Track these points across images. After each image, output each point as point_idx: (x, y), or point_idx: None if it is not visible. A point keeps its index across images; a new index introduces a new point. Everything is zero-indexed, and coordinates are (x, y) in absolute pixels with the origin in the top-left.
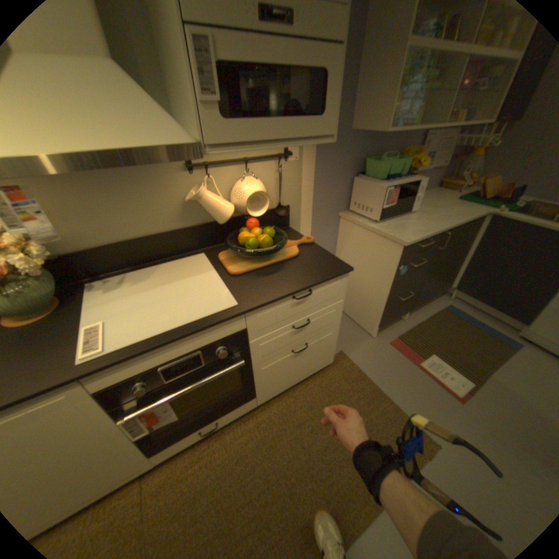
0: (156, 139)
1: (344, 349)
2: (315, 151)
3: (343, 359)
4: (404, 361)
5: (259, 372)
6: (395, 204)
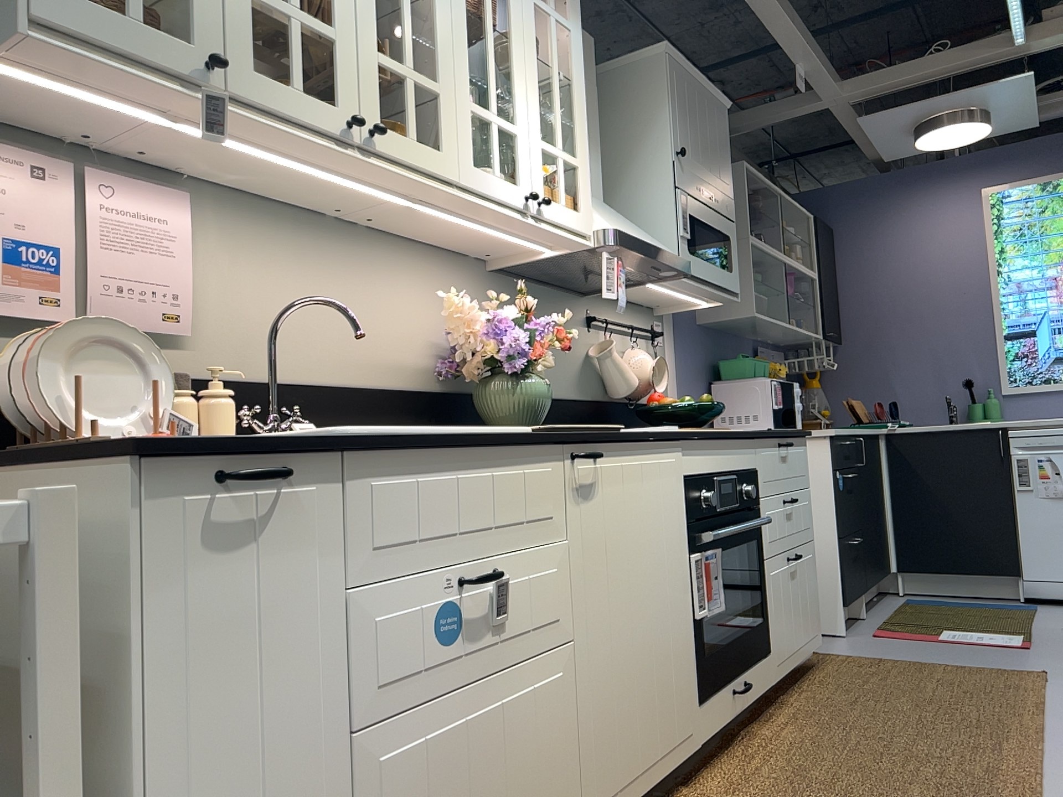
0: (671, 252)
1: (816, 650)
2: (677, 340)
3: (829, 654)
4: (914, 640)
5: (771, 580)
6: (784, 407)
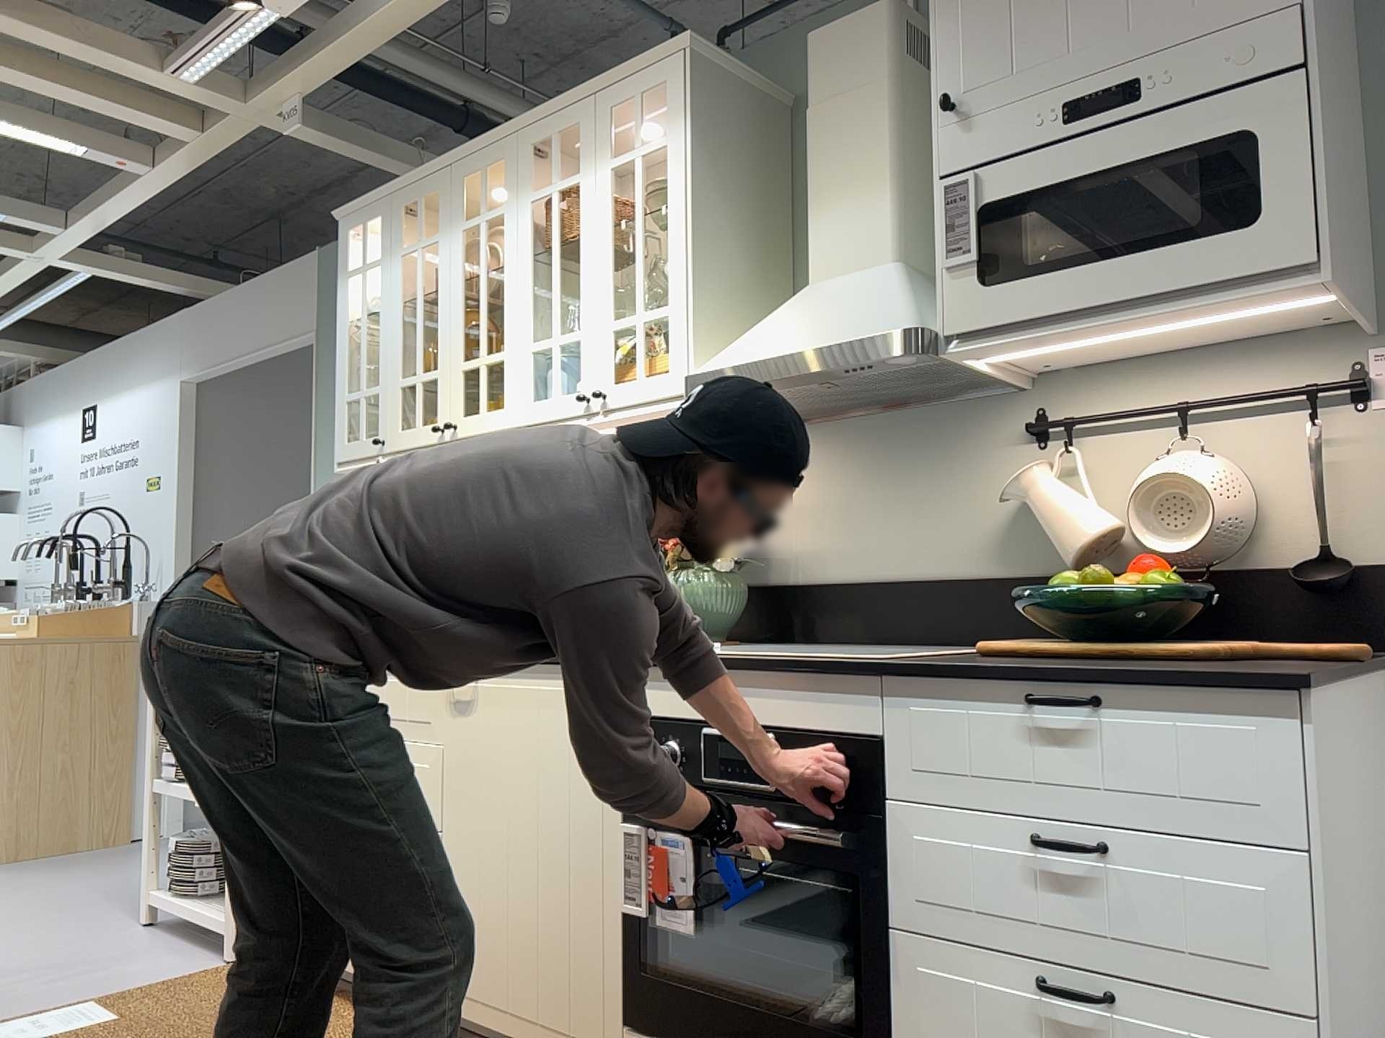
0: (862, 332)
1: None
2: None
3: None
4: None
5: (911, 980)
6: None
